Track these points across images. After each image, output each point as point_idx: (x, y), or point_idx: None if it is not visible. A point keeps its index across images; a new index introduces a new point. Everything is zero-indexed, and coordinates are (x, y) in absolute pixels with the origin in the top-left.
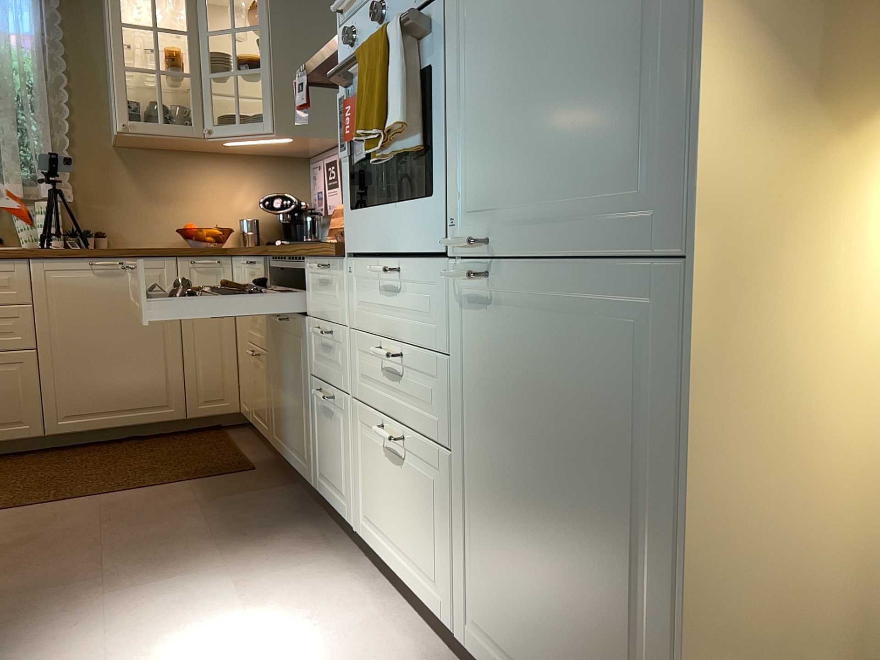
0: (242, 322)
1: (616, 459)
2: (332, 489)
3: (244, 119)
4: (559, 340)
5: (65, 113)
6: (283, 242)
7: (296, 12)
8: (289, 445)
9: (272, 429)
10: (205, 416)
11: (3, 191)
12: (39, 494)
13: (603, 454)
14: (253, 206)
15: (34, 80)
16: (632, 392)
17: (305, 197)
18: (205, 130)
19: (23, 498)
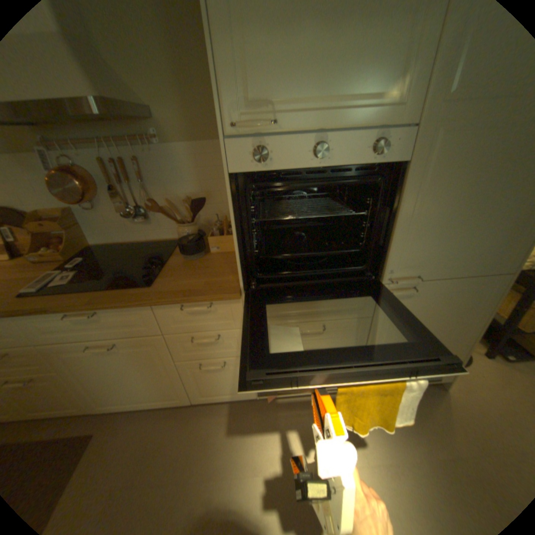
0: None
1: (461, 321)
2: (220, 395)
3: None
4: (446, 300)
5: None
6: None
7: None
8: (136, 402)
9: (92, 406)
10: None
11: None
12: None
13: (456, 322)
14: None
15: None
16: (475, 306)
17: None
18: None
19: None
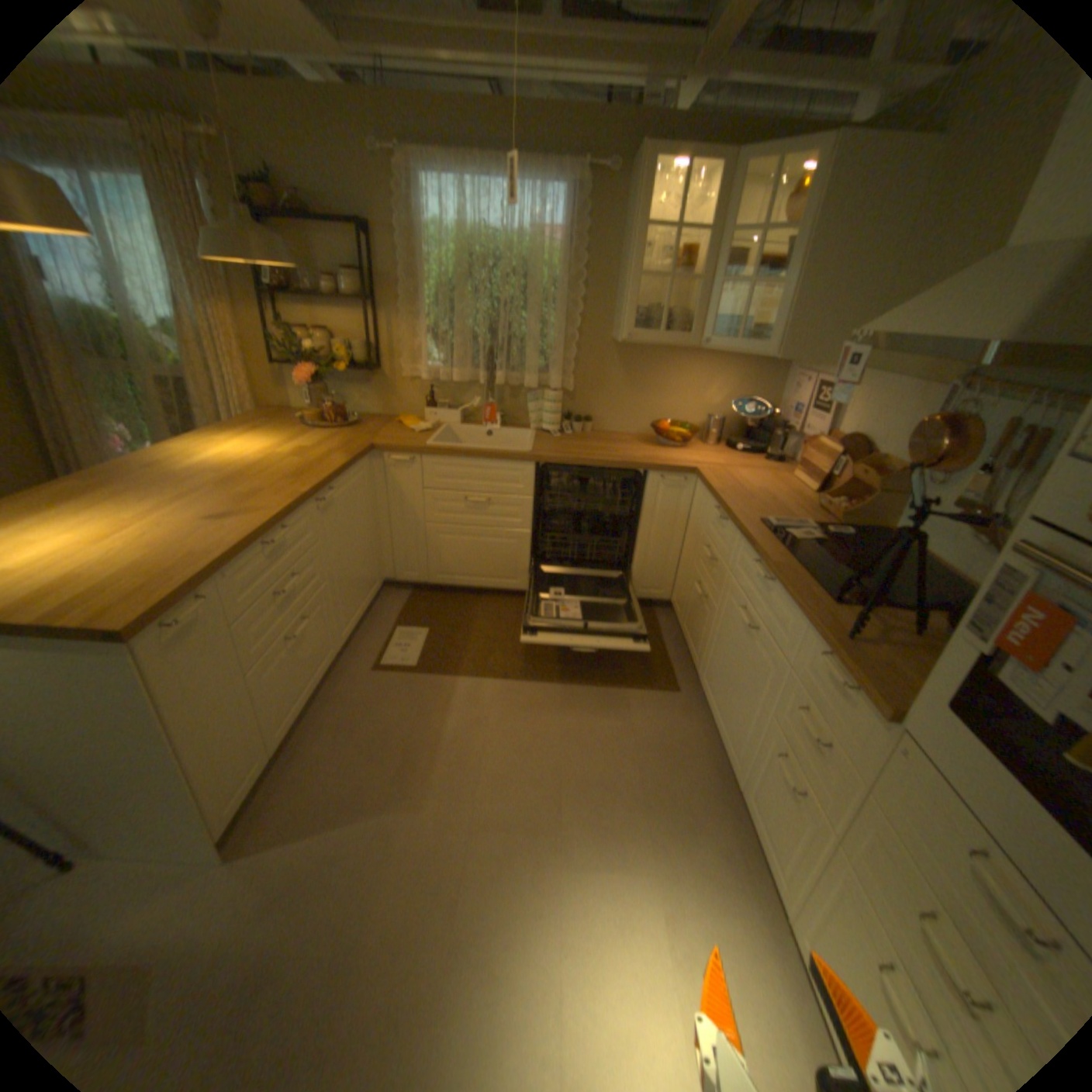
0: (694, 544)
1: None
2: (767, 835)
3: (743, 322)
4: None
5: (579, 309)
6: (745, 450)
7: (854, 204)
8: (720, 714)
9: (704, 672)
10: (642, 599)
11: (522, 378)
12: (521, 663)
13: None
14: (723, 402)
15: (558, 276)
16: None
17: (777, 395)
18: (702, 341)
19: (511, 664)
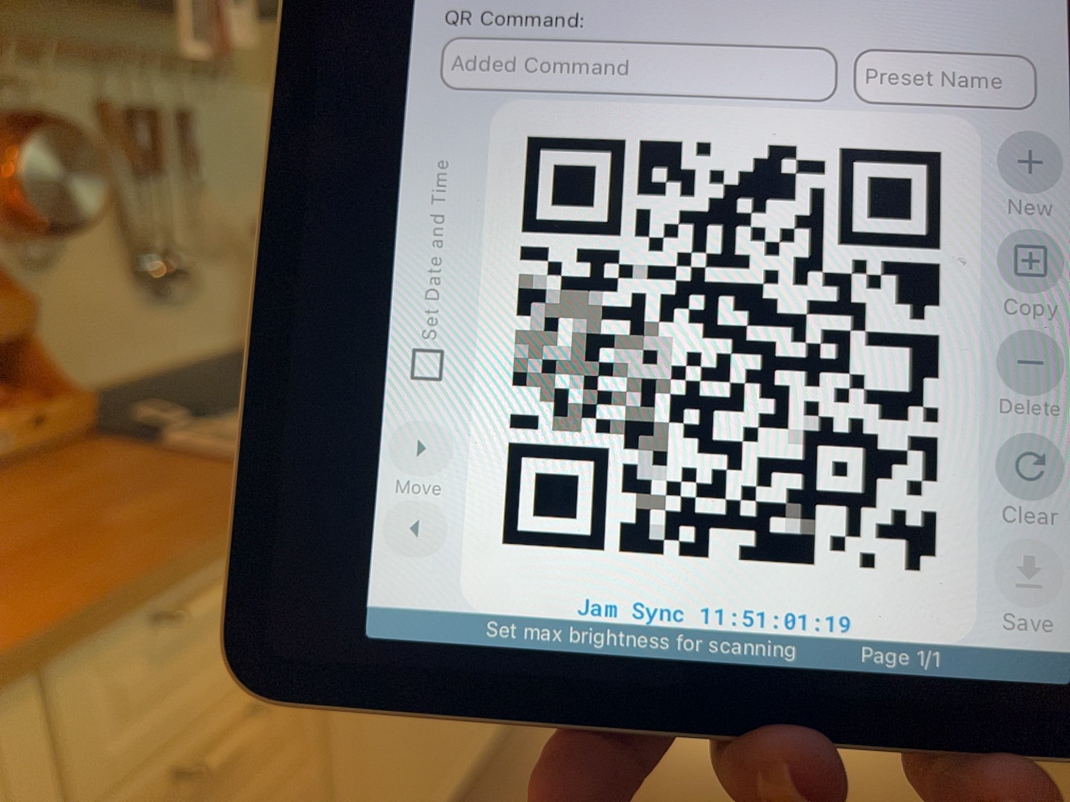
0: None
1: None
2: None
3: None
4: None
5: None
6: None
7: None
8: None
9: None
10: None
11: None
12: None
13: None
14: None
15: None
16: None
17: None
18: None
19: None
